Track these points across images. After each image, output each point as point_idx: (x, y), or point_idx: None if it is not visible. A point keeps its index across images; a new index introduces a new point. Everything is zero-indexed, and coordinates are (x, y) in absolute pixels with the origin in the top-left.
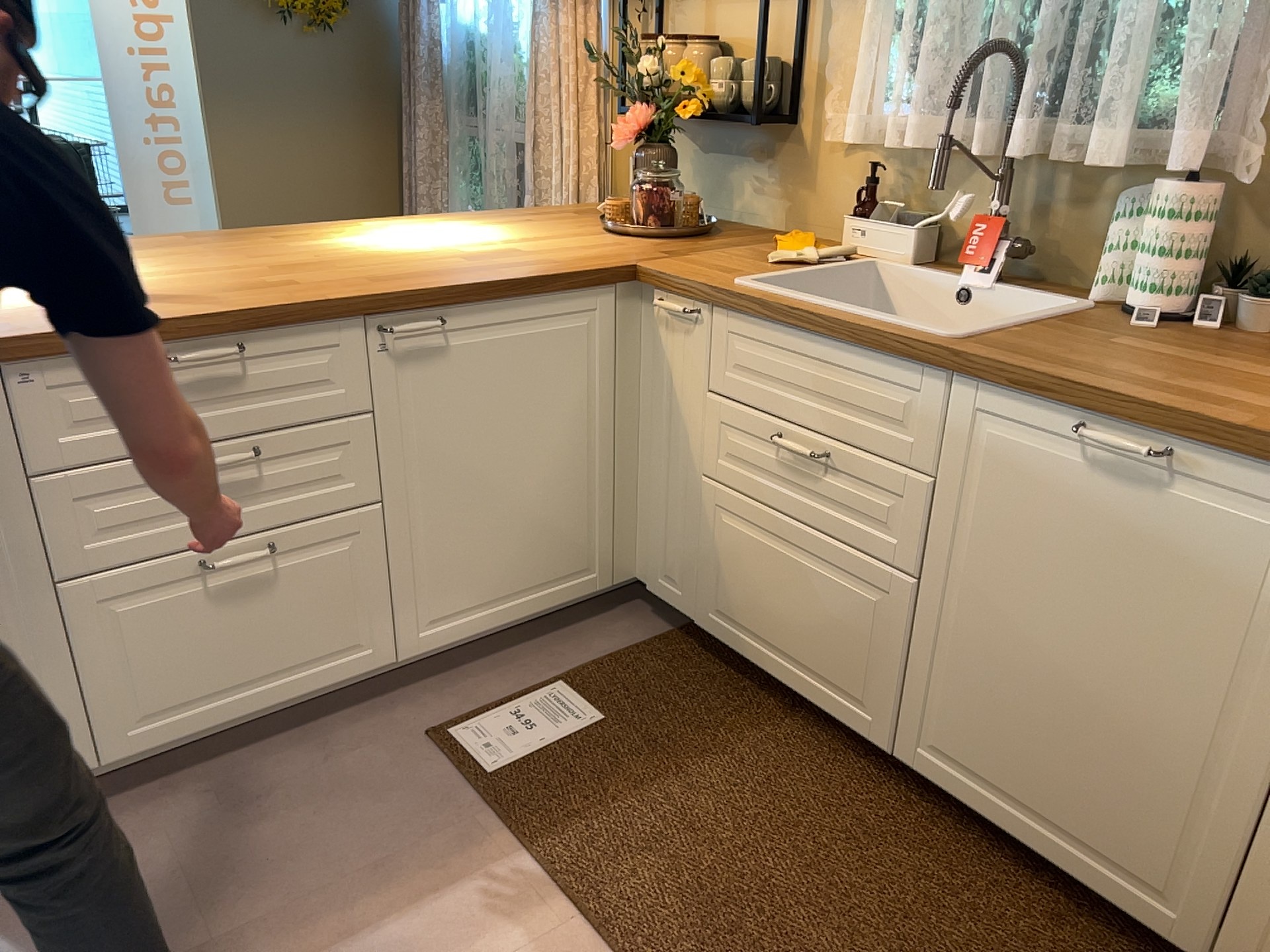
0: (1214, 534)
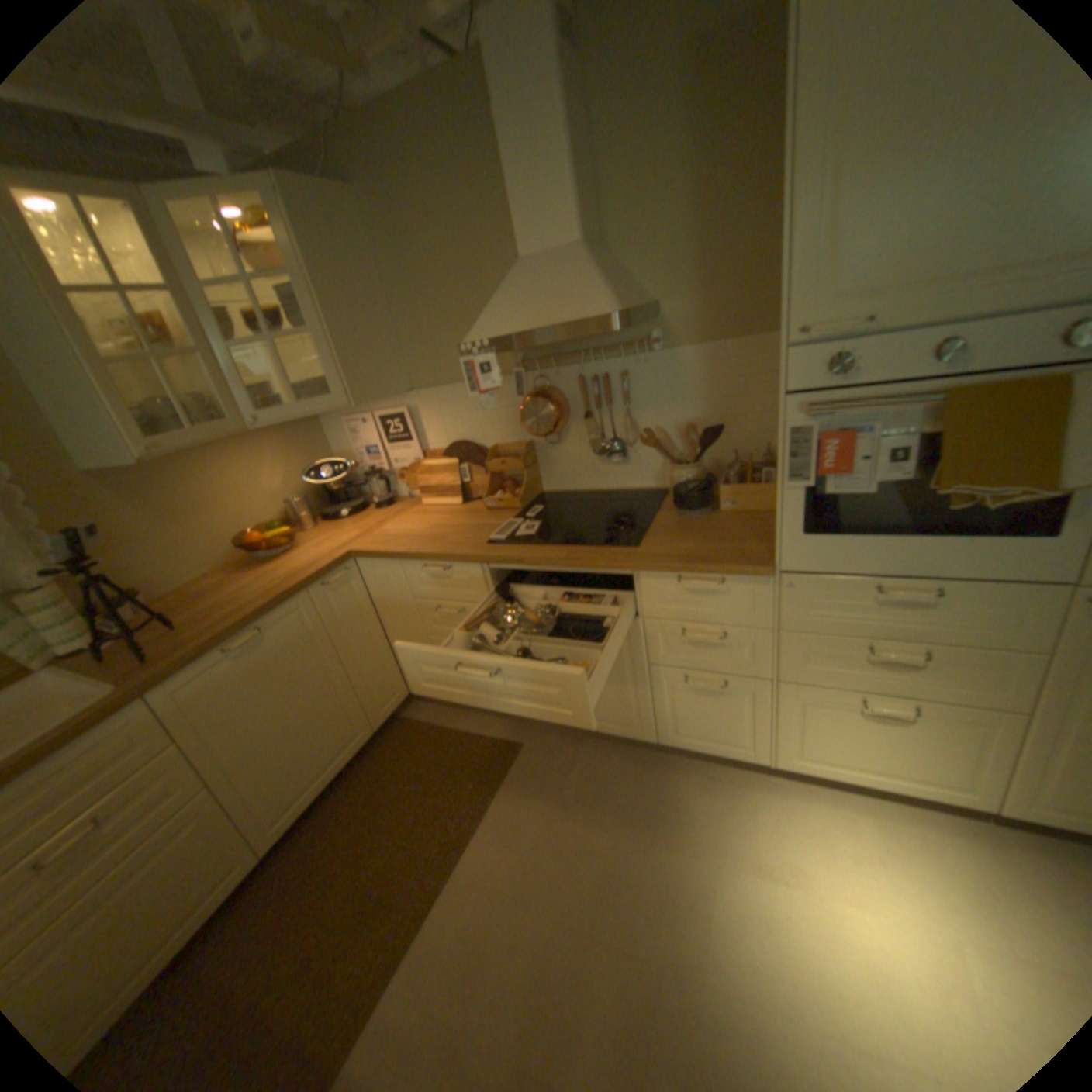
0: (286, 635)
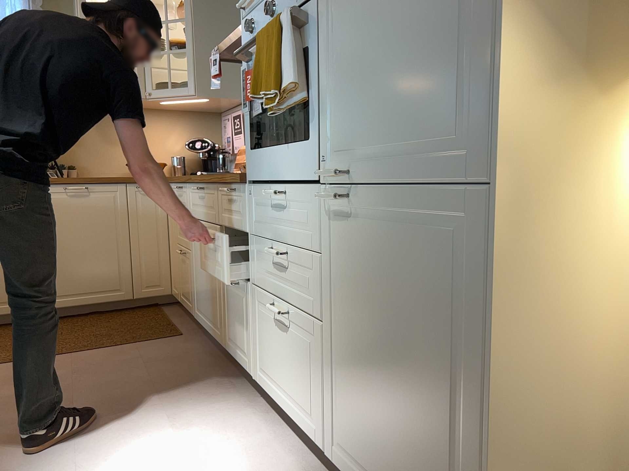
0: (101, 201)
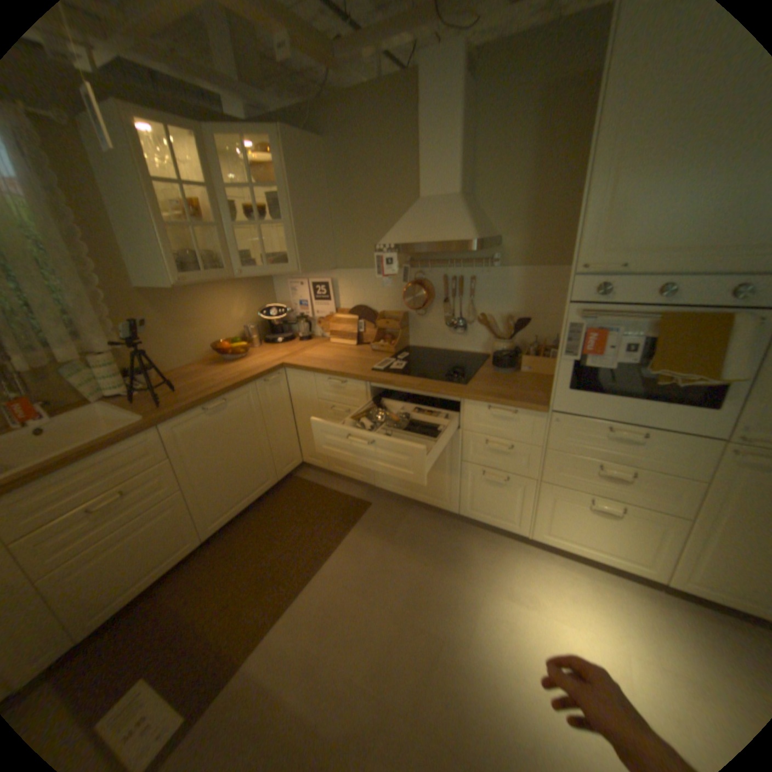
0: (238, 408)
